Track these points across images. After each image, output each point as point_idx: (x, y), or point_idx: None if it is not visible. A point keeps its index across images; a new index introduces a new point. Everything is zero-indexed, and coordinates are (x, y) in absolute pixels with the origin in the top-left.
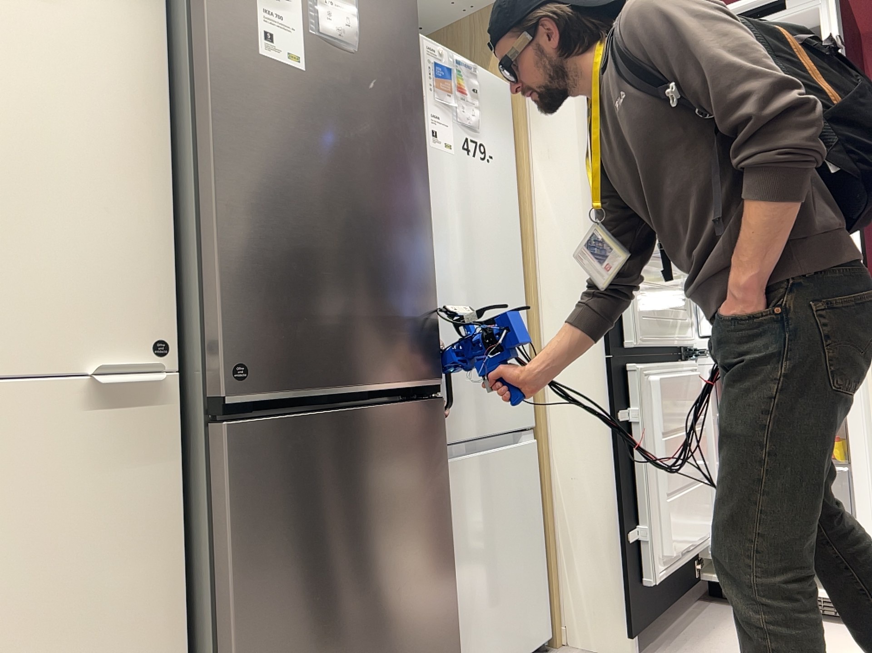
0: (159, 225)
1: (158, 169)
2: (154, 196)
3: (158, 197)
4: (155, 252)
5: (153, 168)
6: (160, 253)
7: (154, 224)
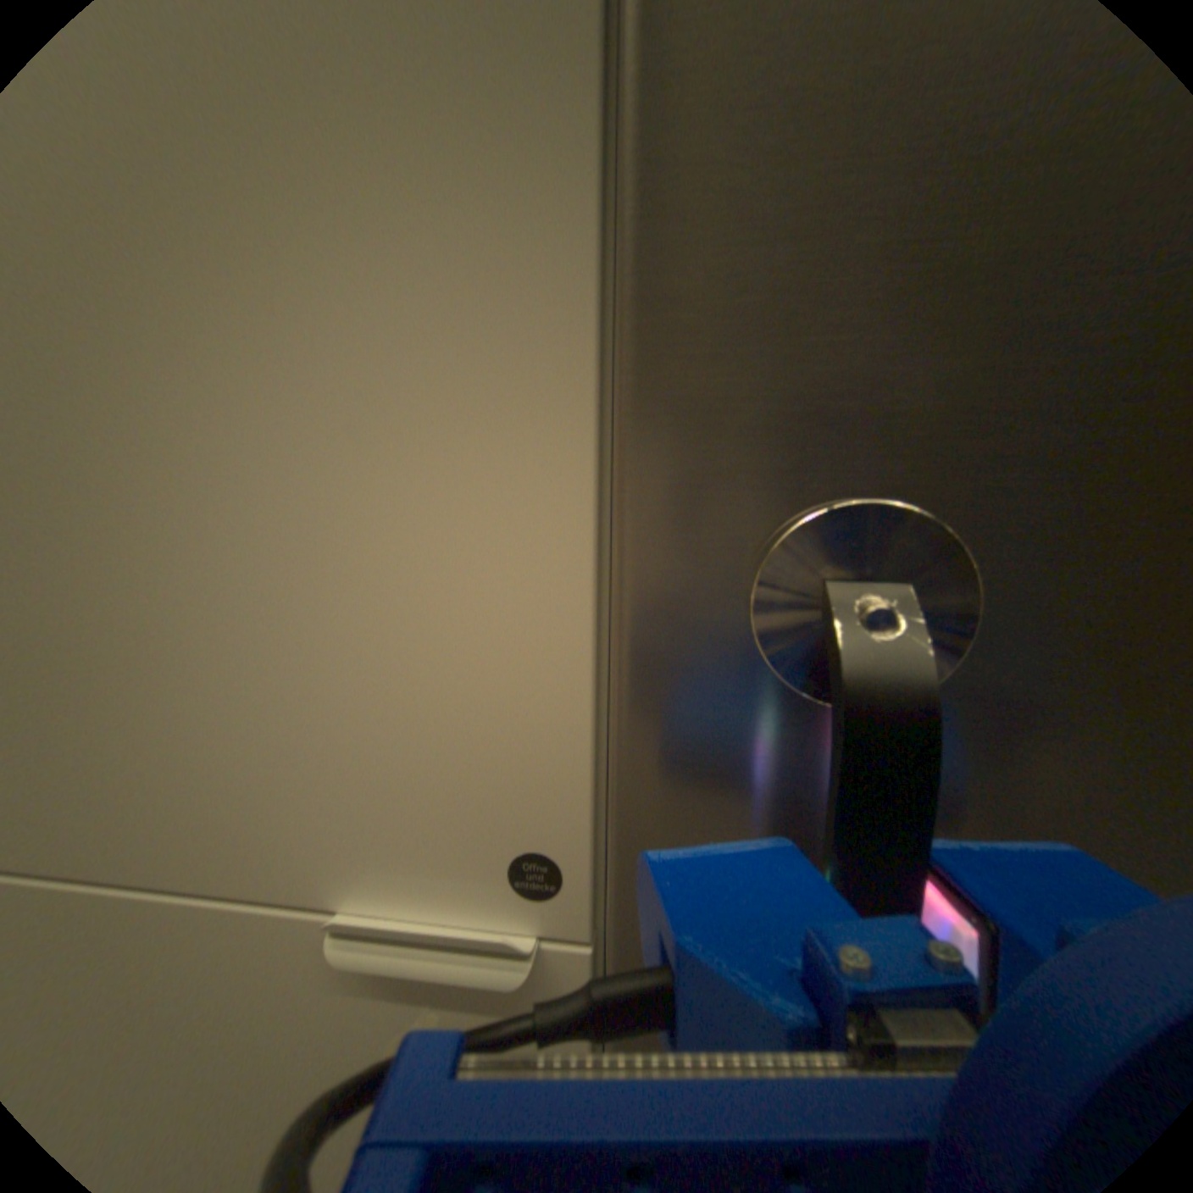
0: (570, 446)
1: (570, 196)
2: (552, 328)
3: (570, 326)
4: (552, 555)
5: (552, 199)
6: (570, 555)
7: (552, 446)
